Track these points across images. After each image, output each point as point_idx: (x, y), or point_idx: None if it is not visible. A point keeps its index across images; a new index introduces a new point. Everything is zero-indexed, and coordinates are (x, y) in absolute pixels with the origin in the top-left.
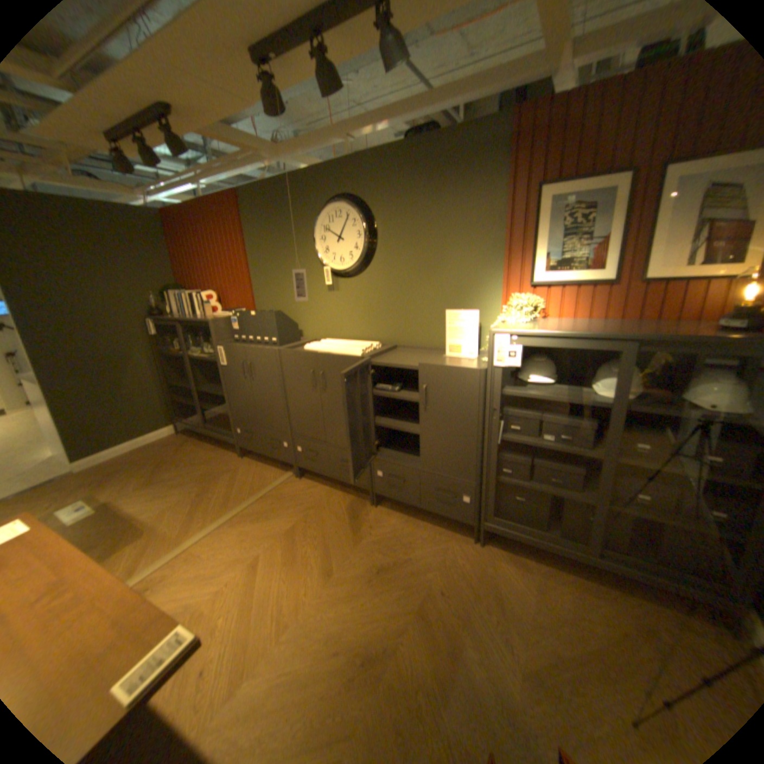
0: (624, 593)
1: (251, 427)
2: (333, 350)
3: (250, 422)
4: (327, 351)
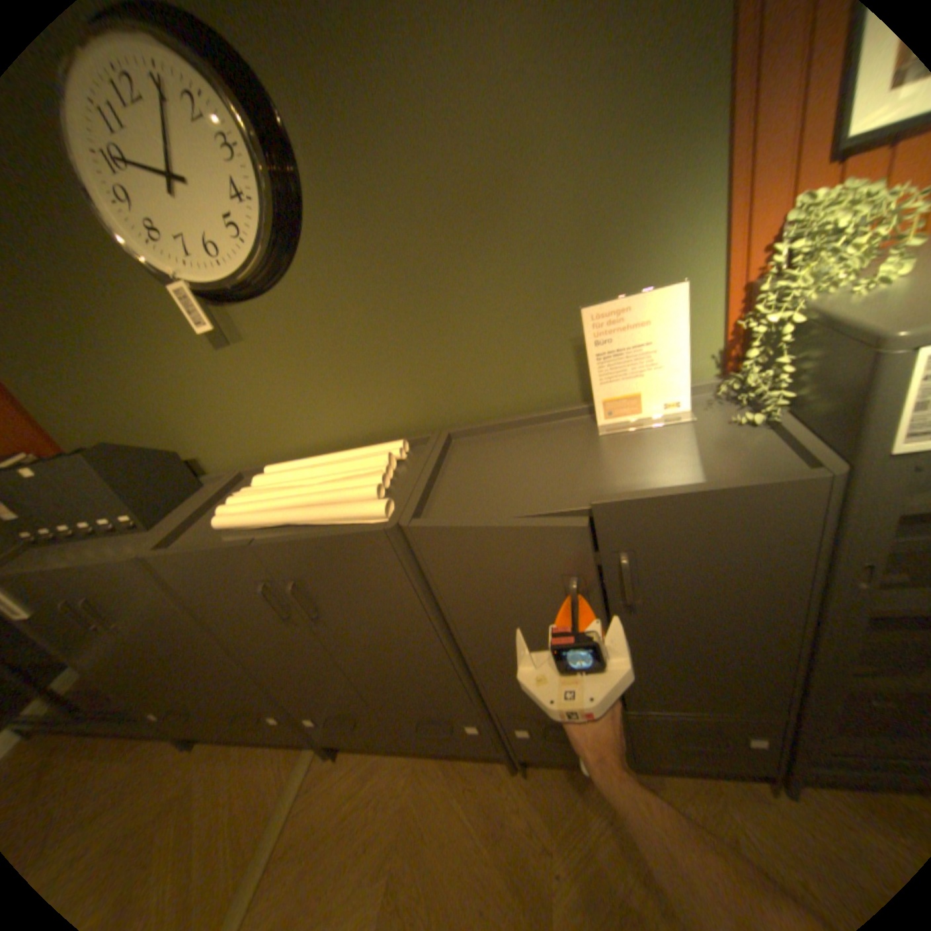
0: None
1: (173, 707)
2: (294, 513)
3: (165, 700)
4: (278, 521)
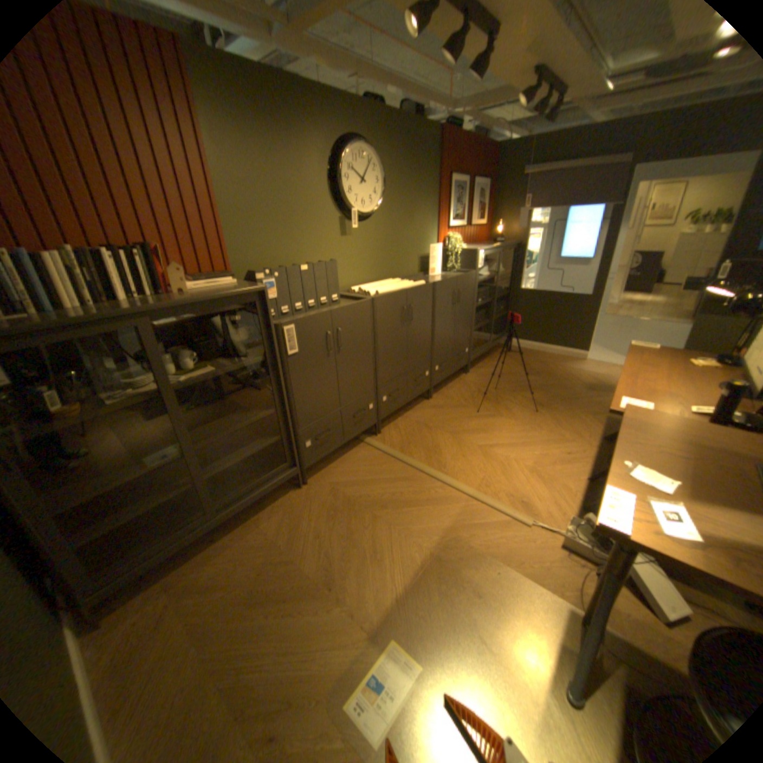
0: (491, 354)
1: (329, 420)
2: (404, 286)
3: (329, 414)
4: (401, 288)
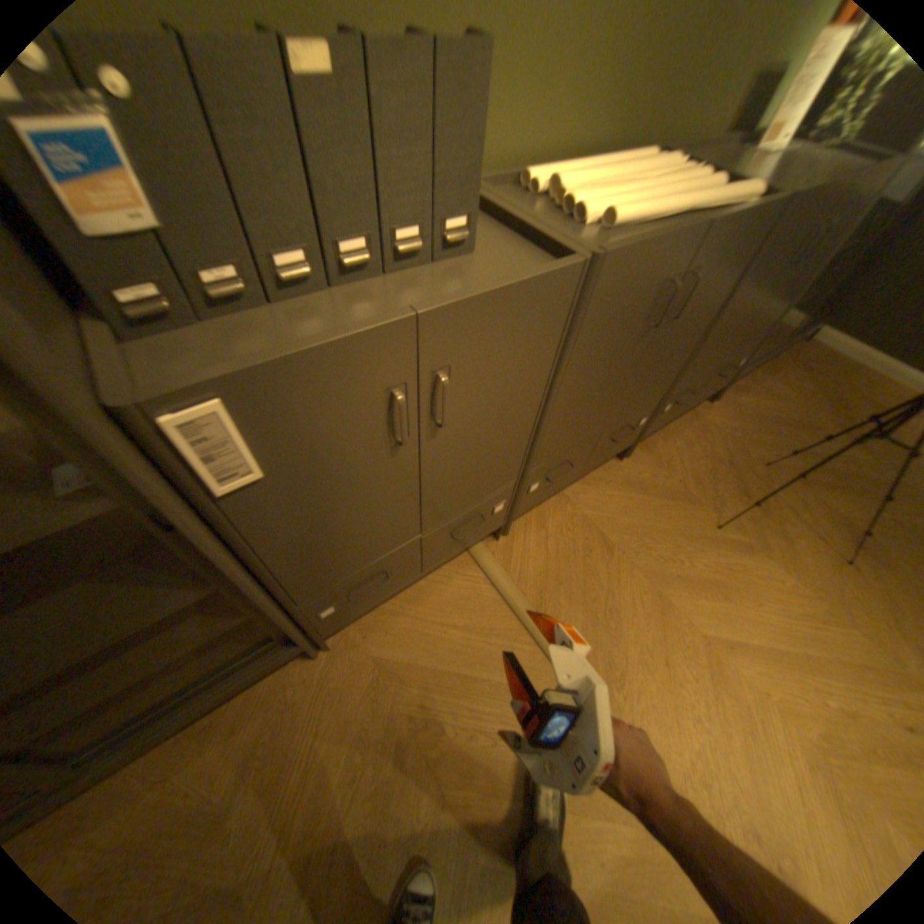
0: (773, 357)
1: (388, 561)
2: (701, 194)
3: (387, 554)
4: (689, 204)
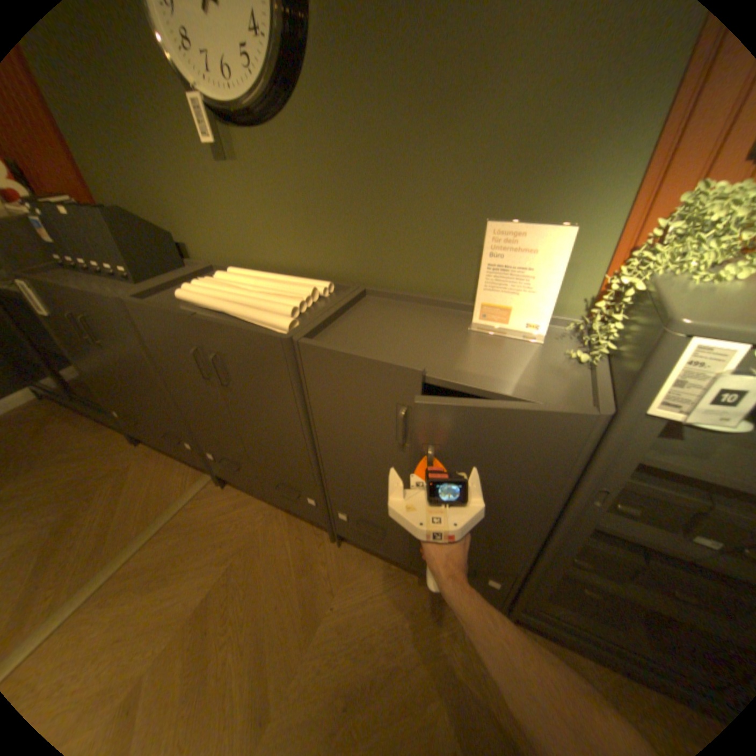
0: None
1: (129, 412)
2: (230, 305)
3: (125, 405)
4: (218, 307)
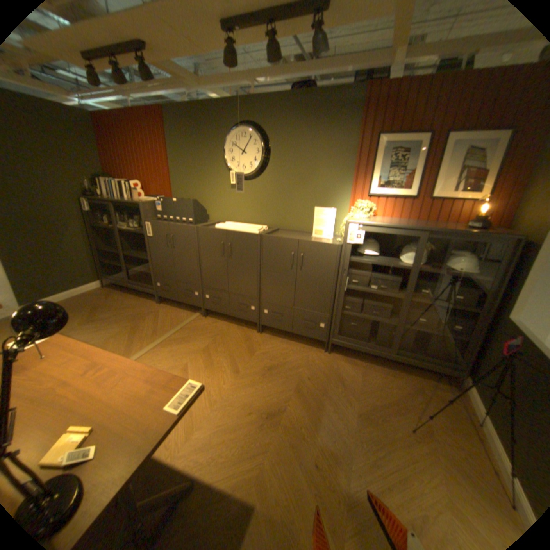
0: (407, 374)
1: (169, 281)
2: (238, 229)
3: (169, 277)
4: (233, 229)
